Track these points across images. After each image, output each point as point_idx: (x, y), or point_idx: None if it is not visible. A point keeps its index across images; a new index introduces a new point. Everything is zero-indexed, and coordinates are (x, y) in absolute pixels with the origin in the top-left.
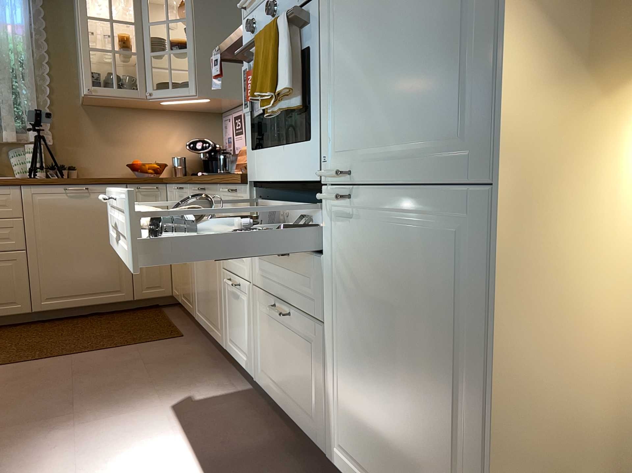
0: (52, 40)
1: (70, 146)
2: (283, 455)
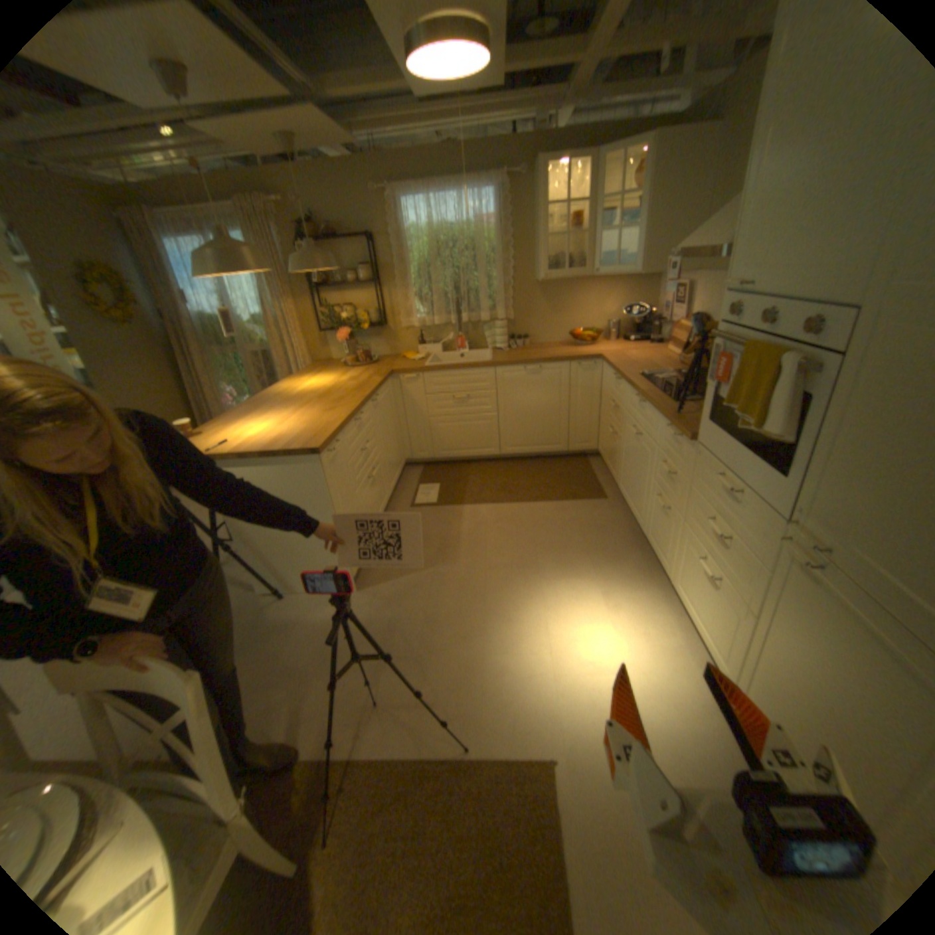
0: (514, 223)
1: (524, 318)
2: (688, 659)
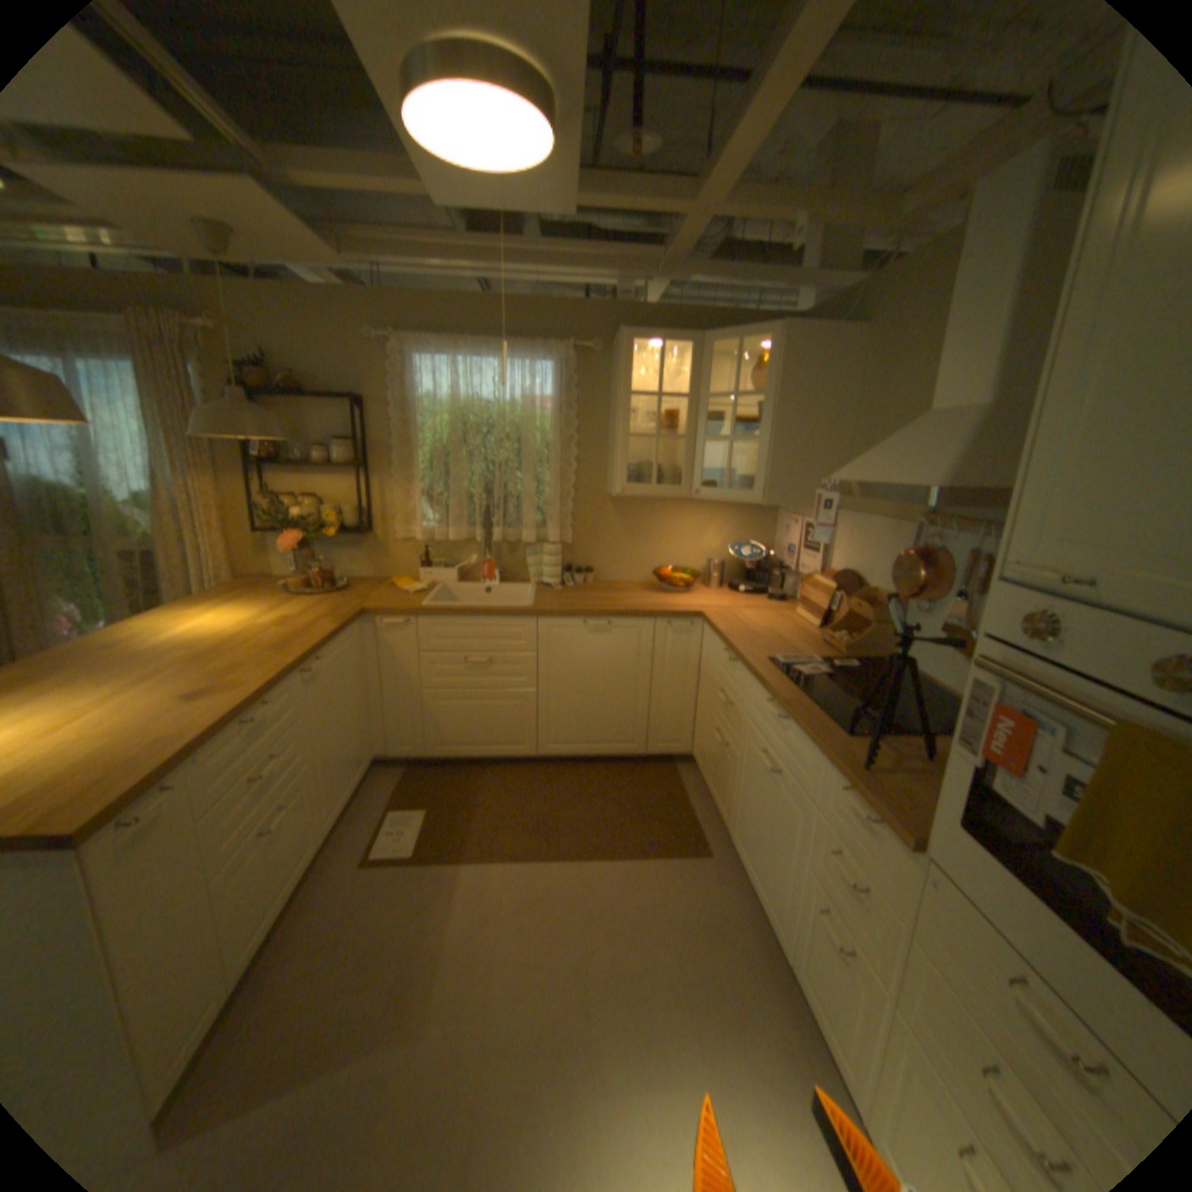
0: (582, 412)
1: (588, 542)
2: None
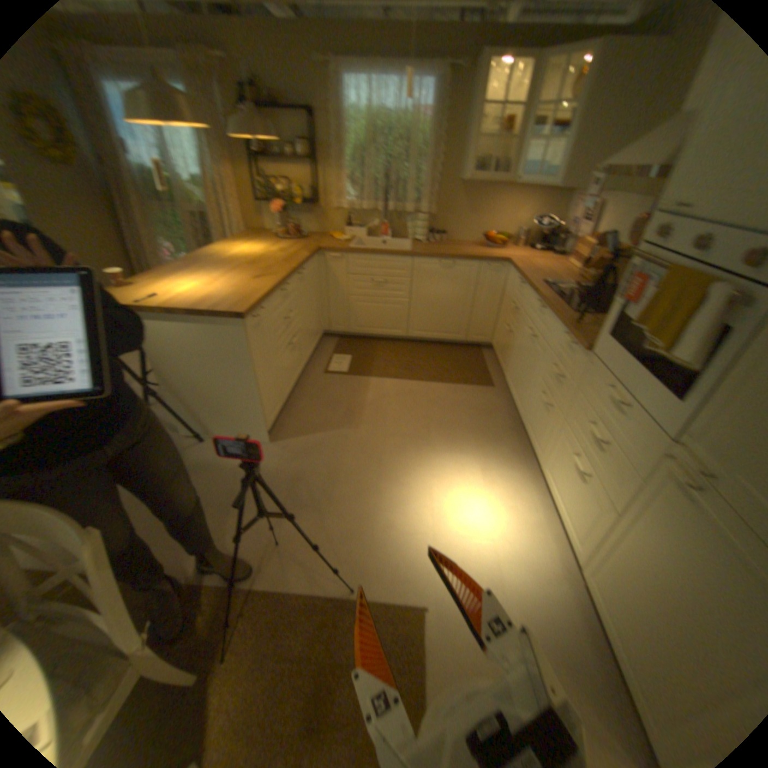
0: (451, 120)
1: (446, 215)
2: (548, 534)
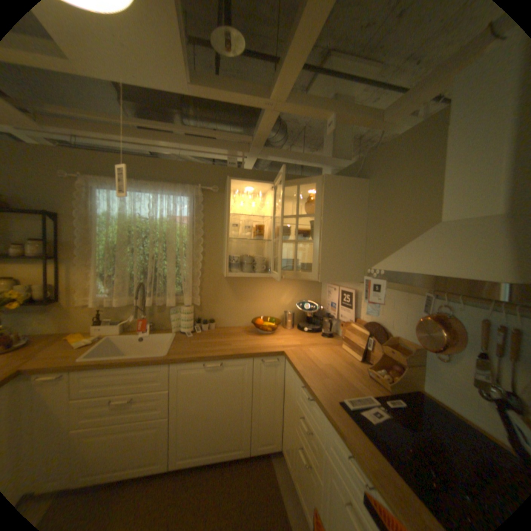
0: (207, 226)
1: (212, 303)
2: None
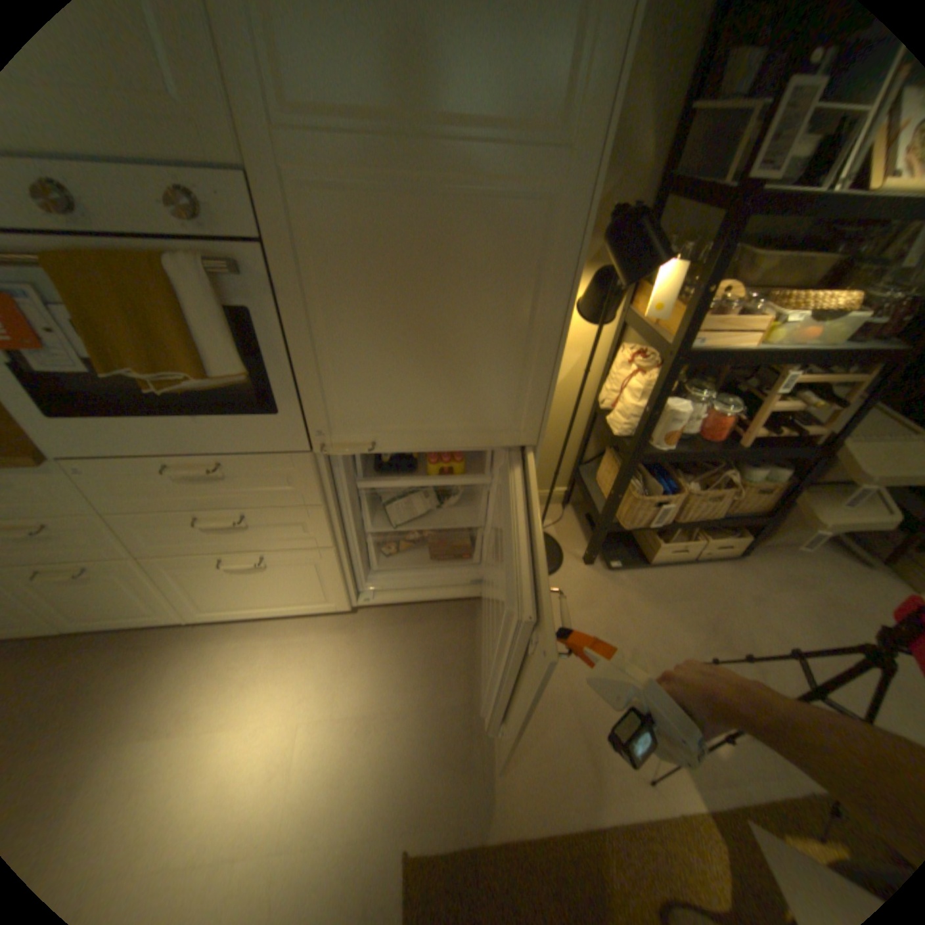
0: None
1: None
2: (290, 639)
